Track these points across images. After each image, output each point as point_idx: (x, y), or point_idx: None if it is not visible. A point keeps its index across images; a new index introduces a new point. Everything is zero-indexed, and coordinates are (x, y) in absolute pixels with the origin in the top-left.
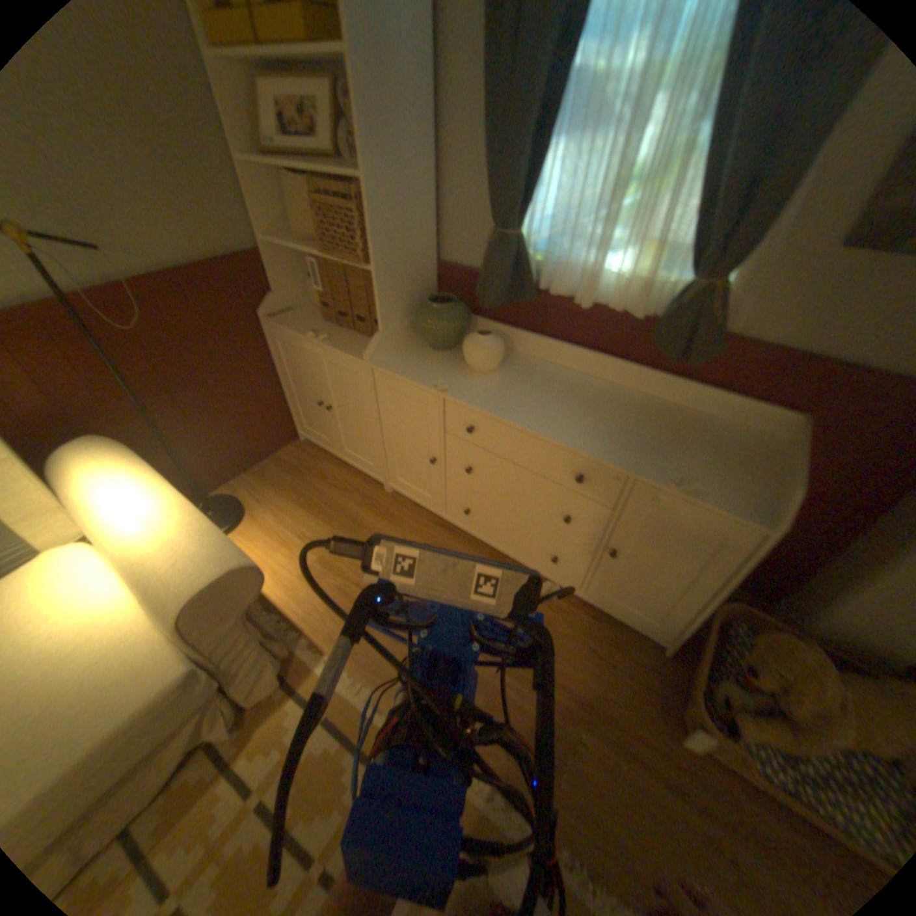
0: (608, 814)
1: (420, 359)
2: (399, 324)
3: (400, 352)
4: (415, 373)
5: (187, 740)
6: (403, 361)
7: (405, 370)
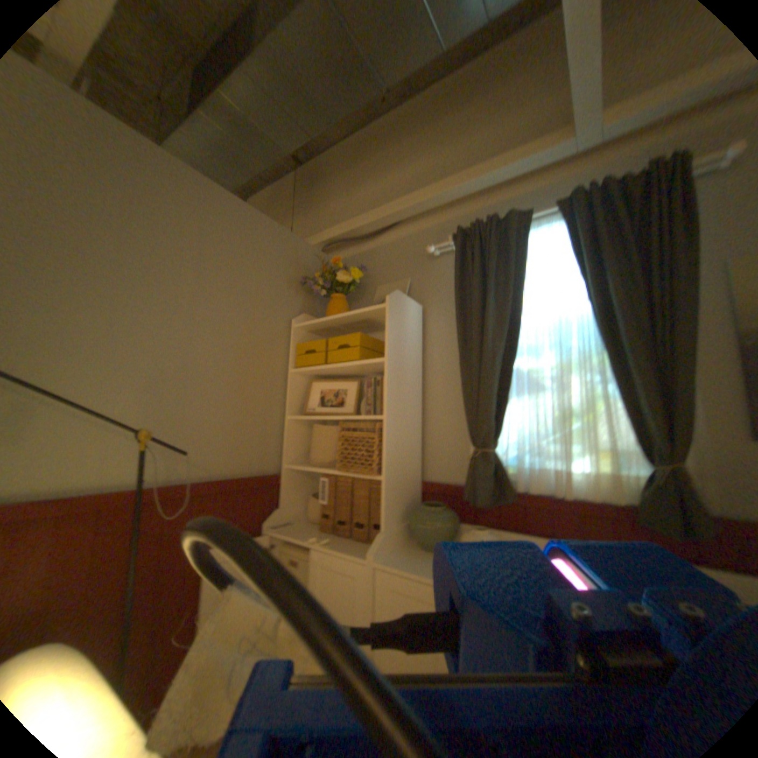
0: None
1: (420, 558)
2: (397, 526)
3: (399, 553)
4: (421, 570)
5: None
6: (404, 560)
7: (409, 567)
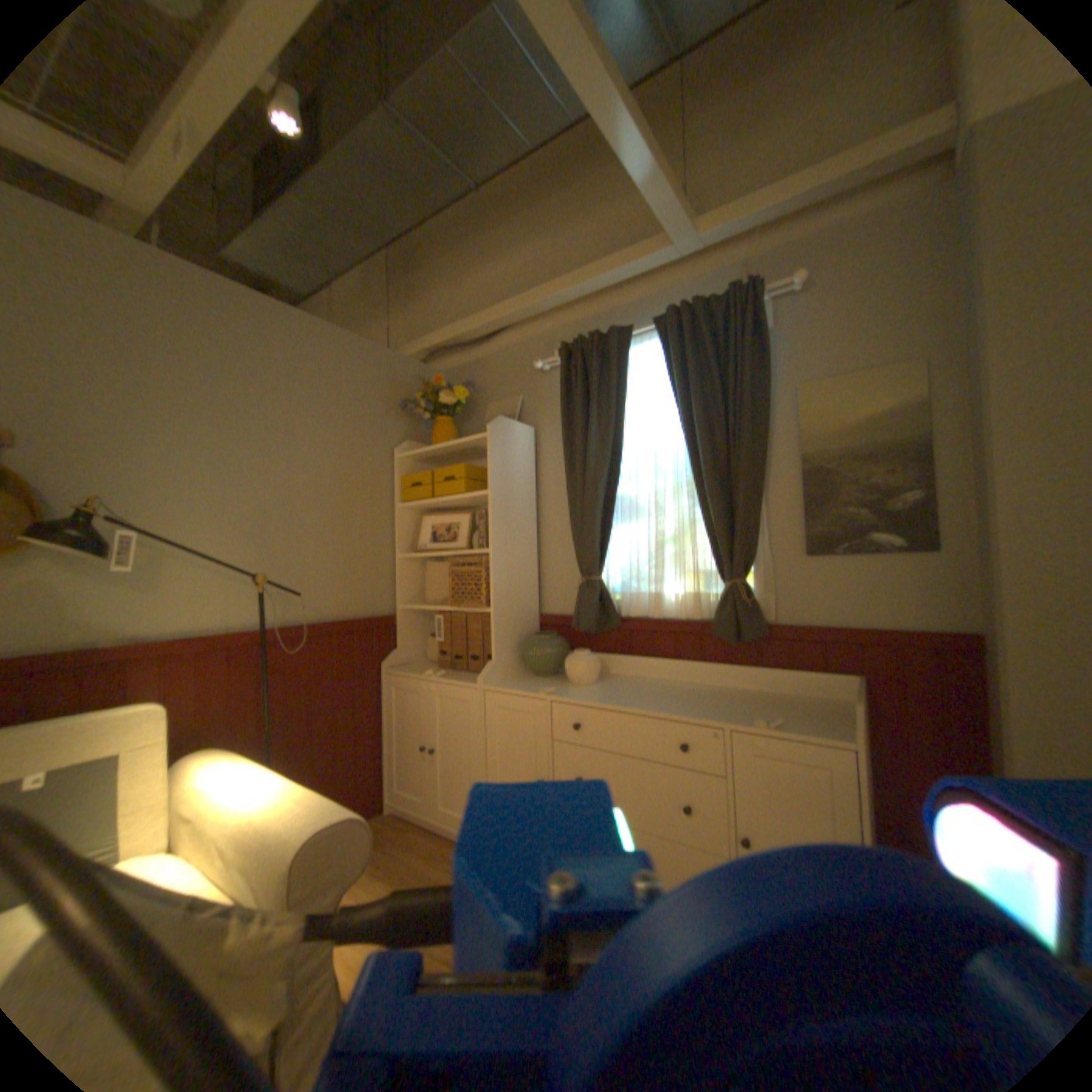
0: None
1: (526, 681)
2: (508, 655)
3: (508, 679)
4: (523, 687)
5: None
6: (511, 682)
7: (513, 686)
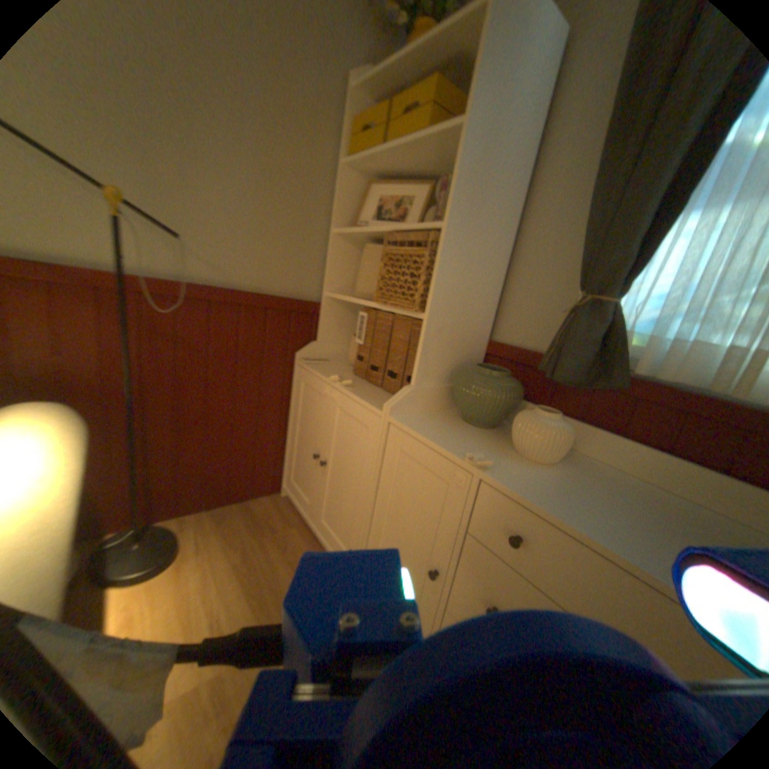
0: None
1: (452, 427)
2: (435, 385)
3: (428, 416)
4: (444, 439)
5: None
6: (430, 423)
7: (431, 432)
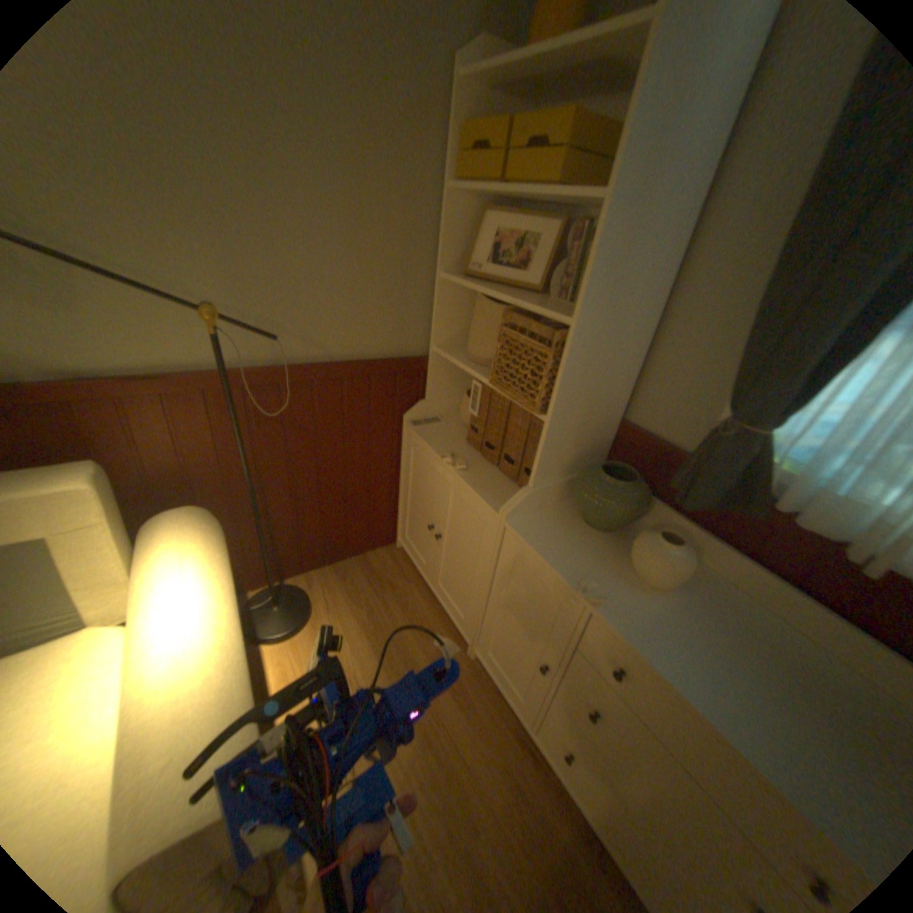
0: None
1: (569, 533)
2: (555, 481)
3: (545, 514)
4: (559, 556)
5: None
6: (546, 529)
7: (547, 545)
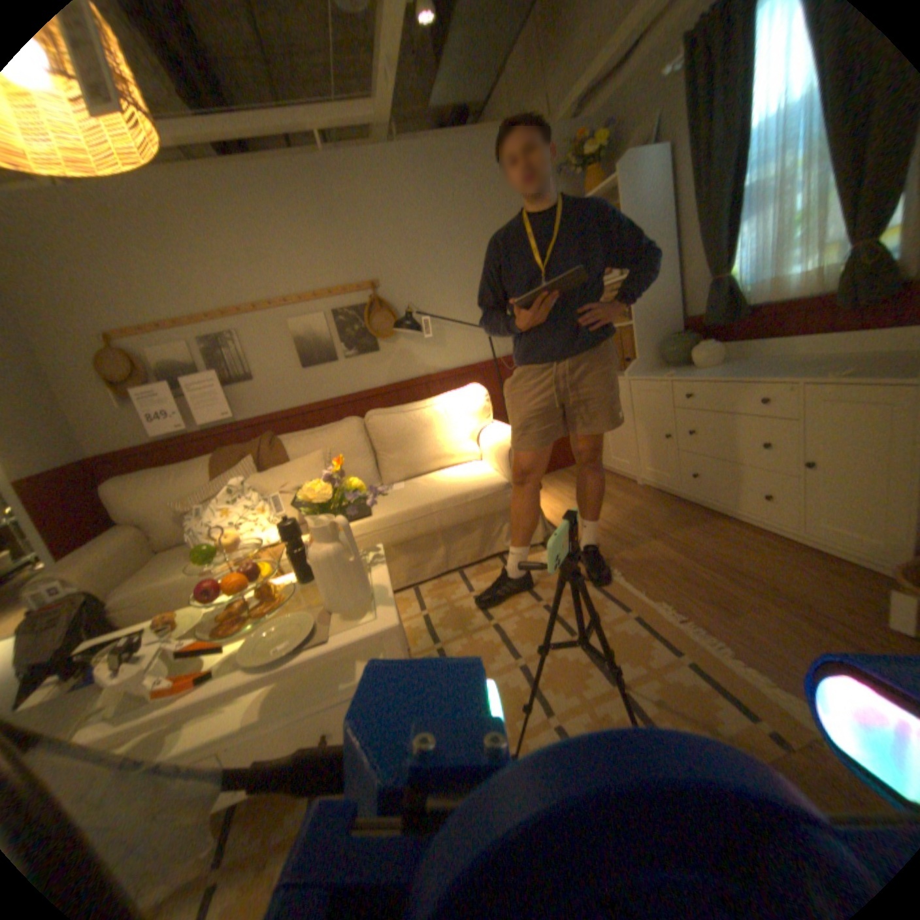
0: (777, 645)
1: (662, 371)
2: (651, 354)
3: (650, 371)
4: (655, 374)
5: (493, 547)
6: (649, 373)
7: (649, 375)
